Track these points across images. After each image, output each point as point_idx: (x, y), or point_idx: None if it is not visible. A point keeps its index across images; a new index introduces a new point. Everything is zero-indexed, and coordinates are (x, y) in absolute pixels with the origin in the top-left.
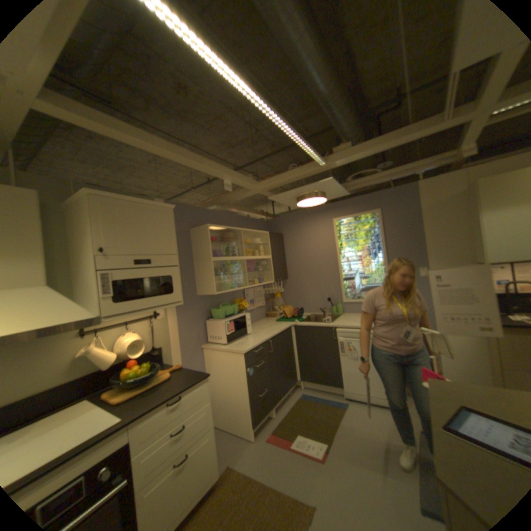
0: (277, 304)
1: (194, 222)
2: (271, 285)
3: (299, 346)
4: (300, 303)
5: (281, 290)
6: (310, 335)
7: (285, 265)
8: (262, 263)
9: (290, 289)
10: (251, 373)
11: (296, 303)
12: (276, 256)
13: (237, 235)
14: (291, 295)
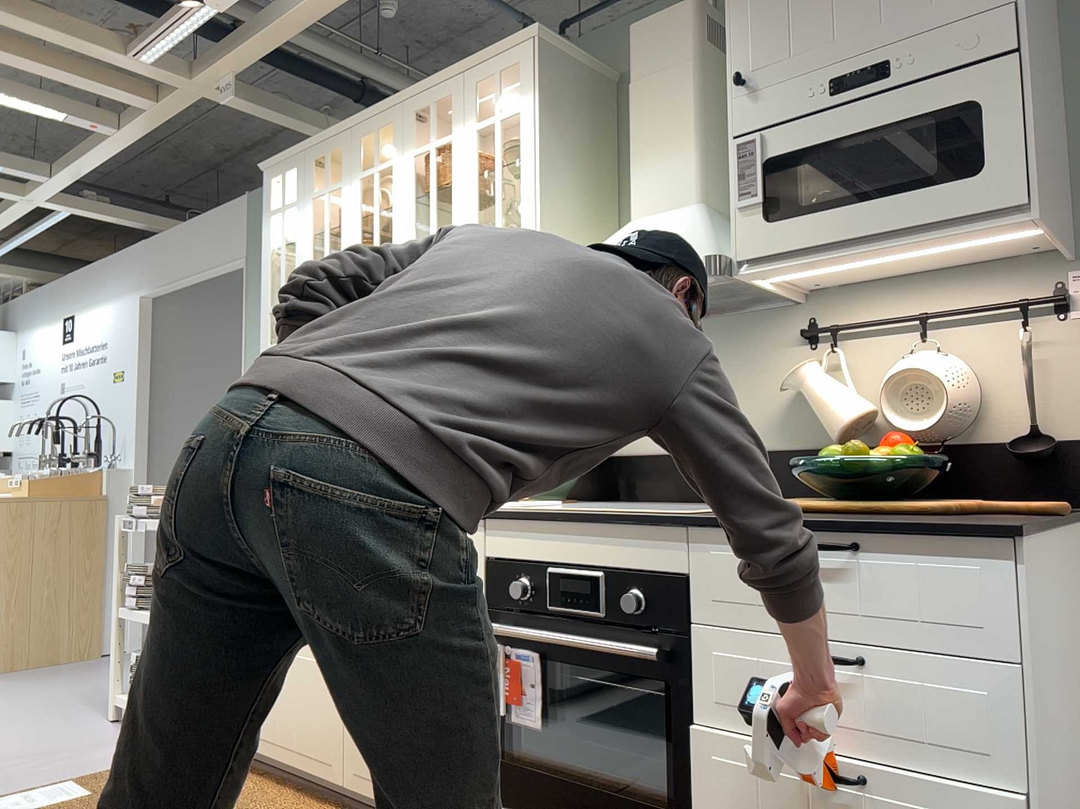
0: None
1: None
2: None
3: None
4: None
5: None
6: None
7: None
8: None
9: None
10: None
11: None
12: None
13: None
14: None
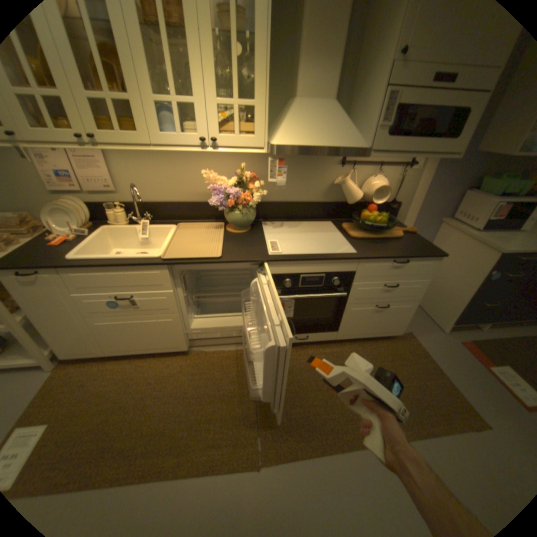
0: None
1: None
2: None
3: None
4: None
5: None
6: None
7: None
8: None
9: None
10: (495, 277)
11: None
12: None
13: None
14: None
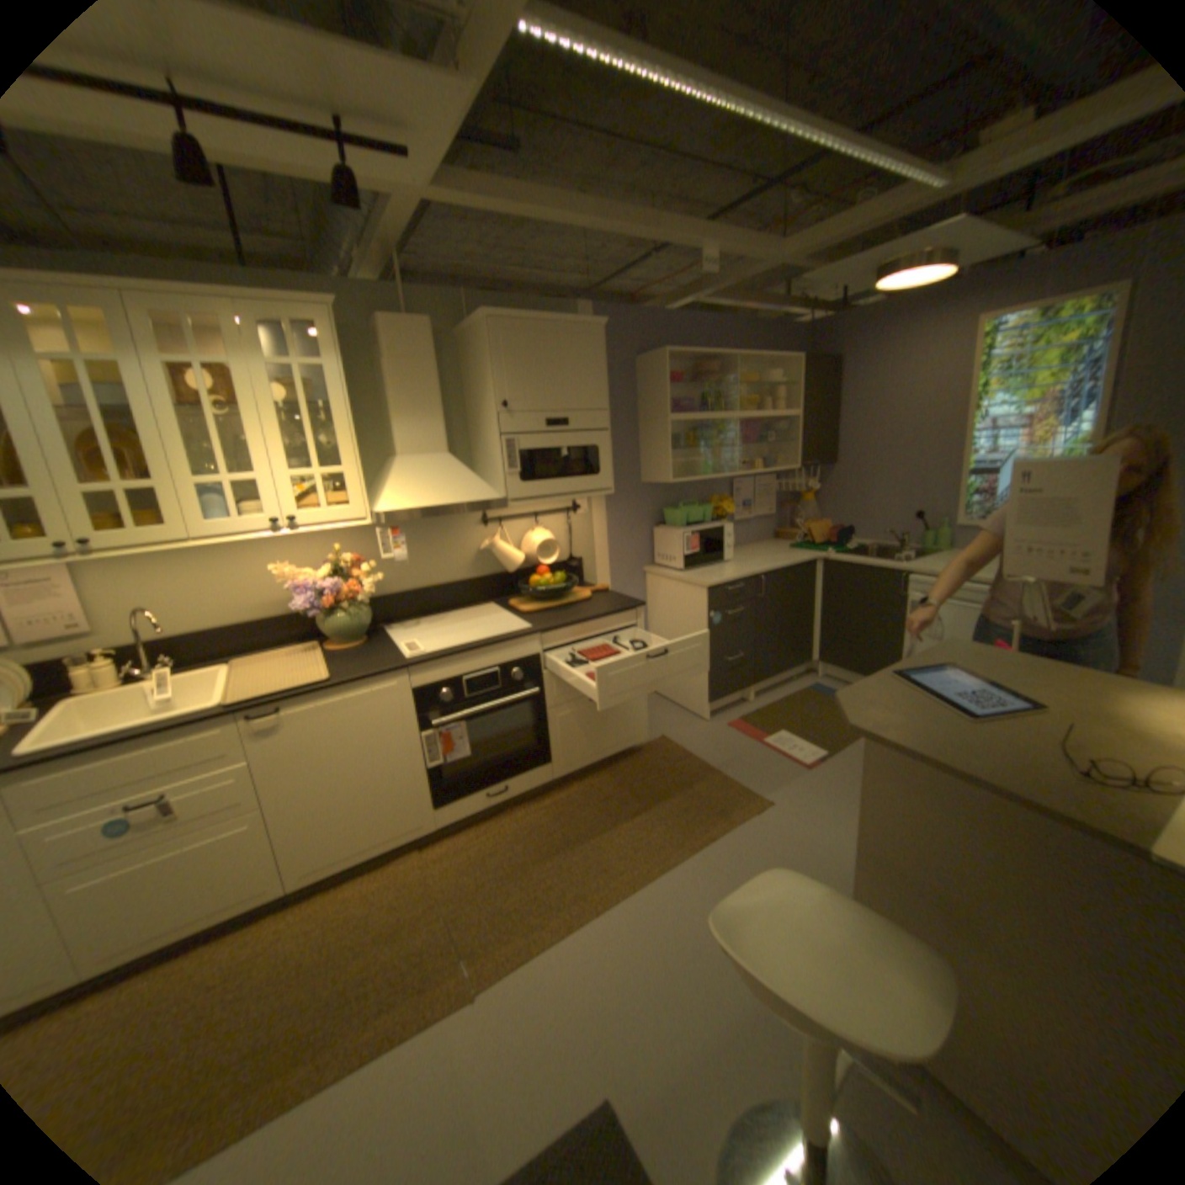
0: (802, 515)
1: (644, 341)
2: (795, 473)
3: (827, 599)
4: (853, 517)
5: (818, 487)
6: (854, 582)
7: (837, 430)
8: (777, 426)
9: (839, 485)
10: (717, 621)
11: (844, 517)
12: (814, 410)
13: (727, 365)
14: (838, 498)
